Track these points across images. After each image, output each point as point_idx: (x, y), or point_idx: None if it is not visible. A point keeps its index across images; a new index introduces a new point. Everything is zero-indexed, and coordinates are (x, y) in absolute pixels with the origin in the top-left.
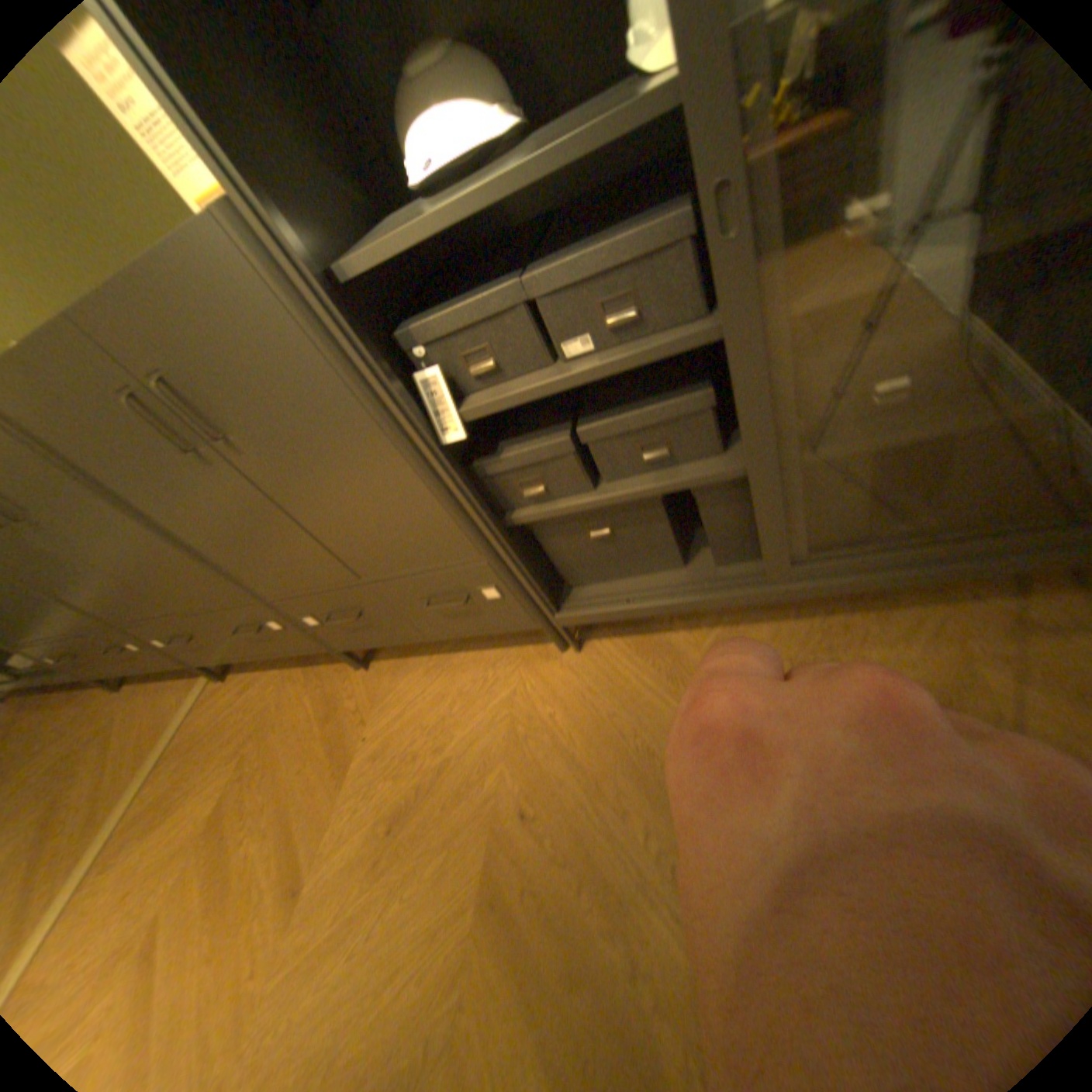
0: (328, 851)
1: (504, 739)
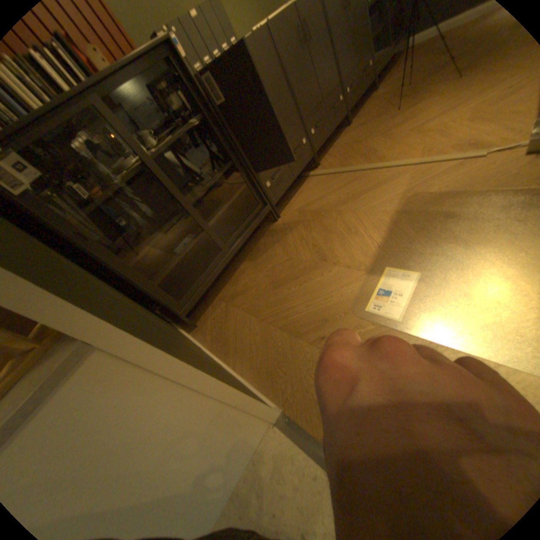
0: (407, 102)
1: (393, 89)
